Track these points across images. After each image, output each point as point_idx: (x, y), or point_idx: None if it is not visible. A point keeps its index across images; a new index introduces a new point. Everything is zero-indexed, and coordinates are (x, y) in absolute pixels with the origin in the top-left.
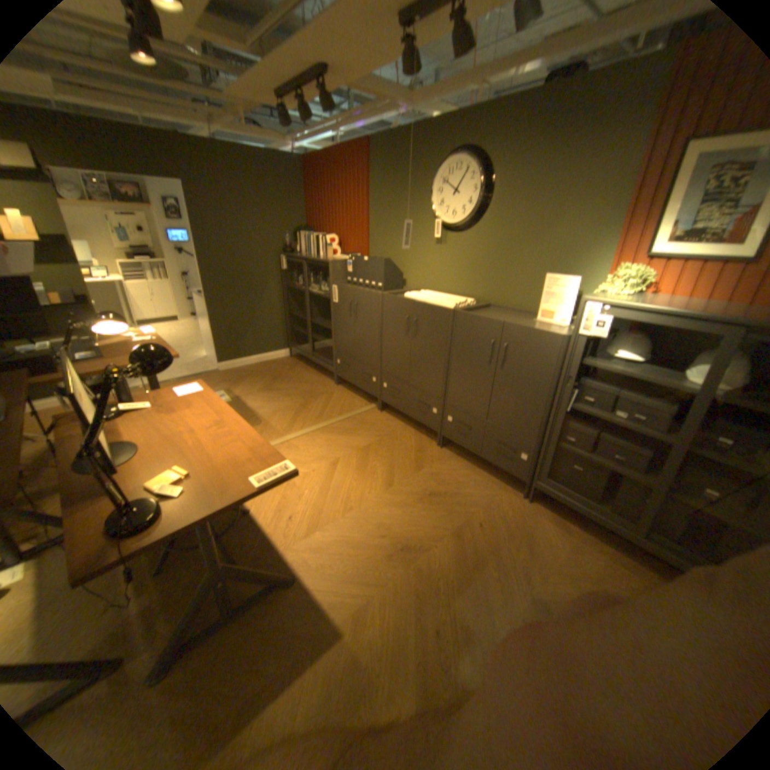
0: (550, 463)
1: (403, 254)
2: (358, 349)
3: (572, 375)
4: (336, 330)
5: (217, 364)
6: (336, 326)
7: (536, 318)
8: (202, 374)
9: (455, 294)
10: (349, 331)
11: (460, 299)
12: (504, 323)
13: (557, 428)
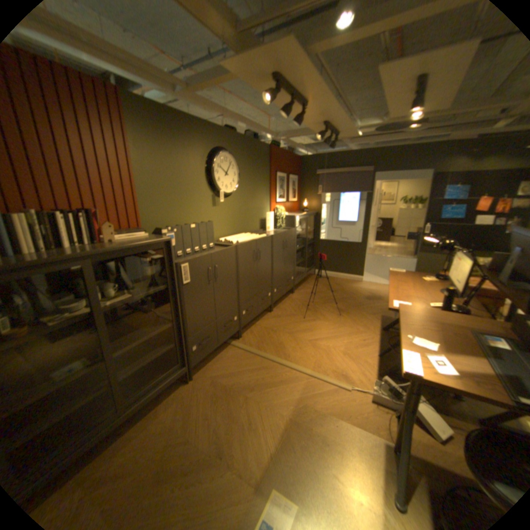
0: (295, 274)
1: (186, 219)
2: (218, 310)
3: (295, 241)
4: (186, 318)
5: None
6: (185, 313)
7: (264, 232)
8: None
9: (227, 236)
10: (206, 302)
11: (248, 234)
12: (284, 233)
13: (295, 260)
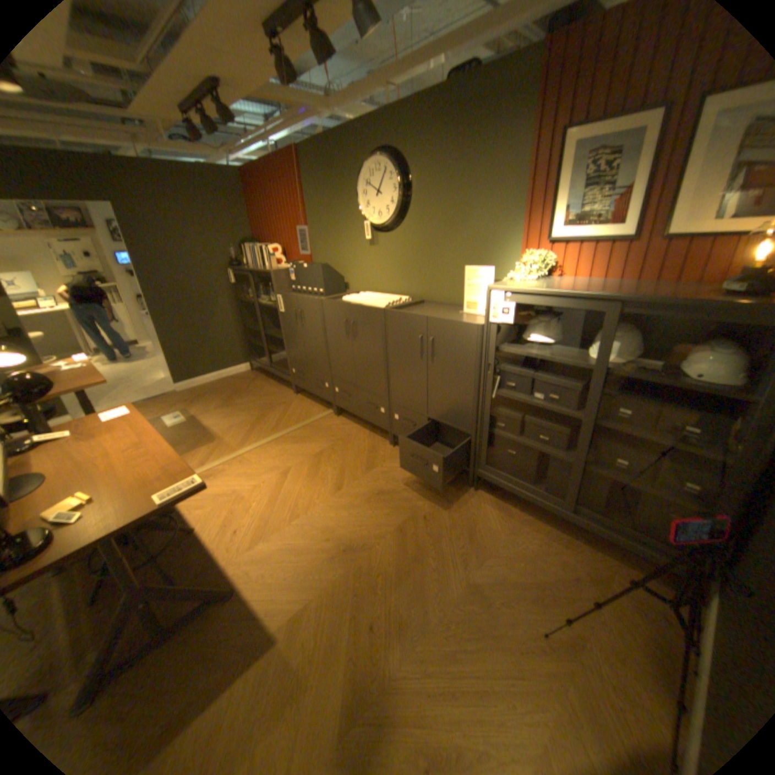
0: (485, 450)
1: (342, 259)
2: (308, 357)
3: (490, 363)
4: (286, 341)
5: (174, 386)
6: (285, 336)
7: (463, 311)
8: (158, 397)
9: (392, 294)
10: (298, 340)
11: (393, 298)
12: (426, 319)
13: (485, 416)
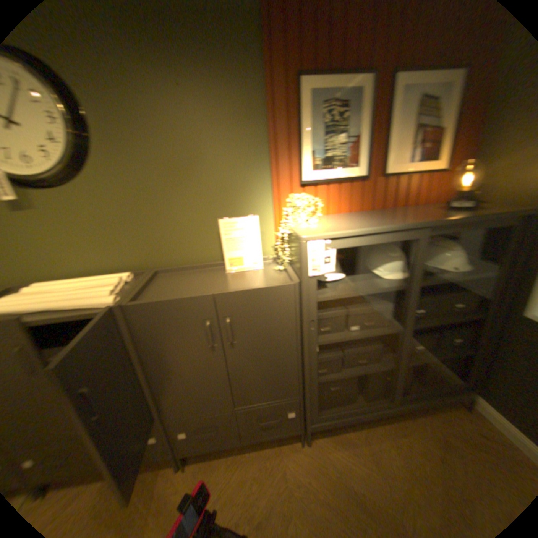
0: (316, 403)
1: None
2: None
3: (312, 318)
4: None
5: None
6: None
7: (222, 269)
8: None
9: (87, 274)
10: None
11: (107, 281)
12: (212, 297)
13: (313, 372)
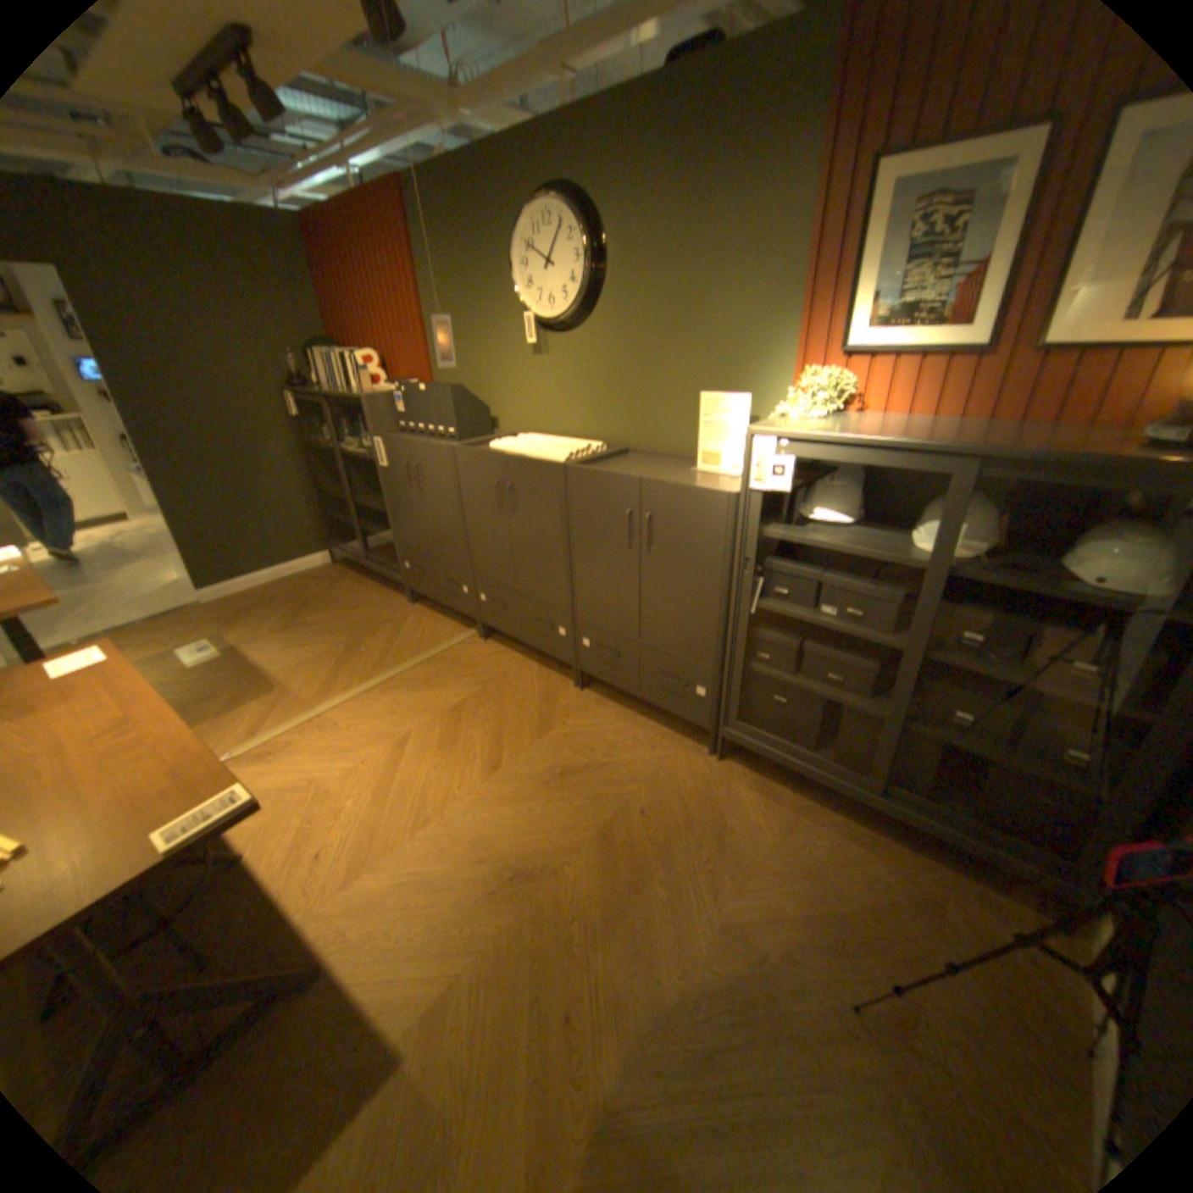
0: (737, 697)
1: (486, 376)
2: (432, 543)
3: (748, 557)
4: (393, 515)
5: (196, 593)
6: (391, 508)
7: (696, 467)
8: (167, 615)
9: (573, 437)
10: (413, 515)
11: (577, 446)
12: (639, 482)
13: (738, 643)
